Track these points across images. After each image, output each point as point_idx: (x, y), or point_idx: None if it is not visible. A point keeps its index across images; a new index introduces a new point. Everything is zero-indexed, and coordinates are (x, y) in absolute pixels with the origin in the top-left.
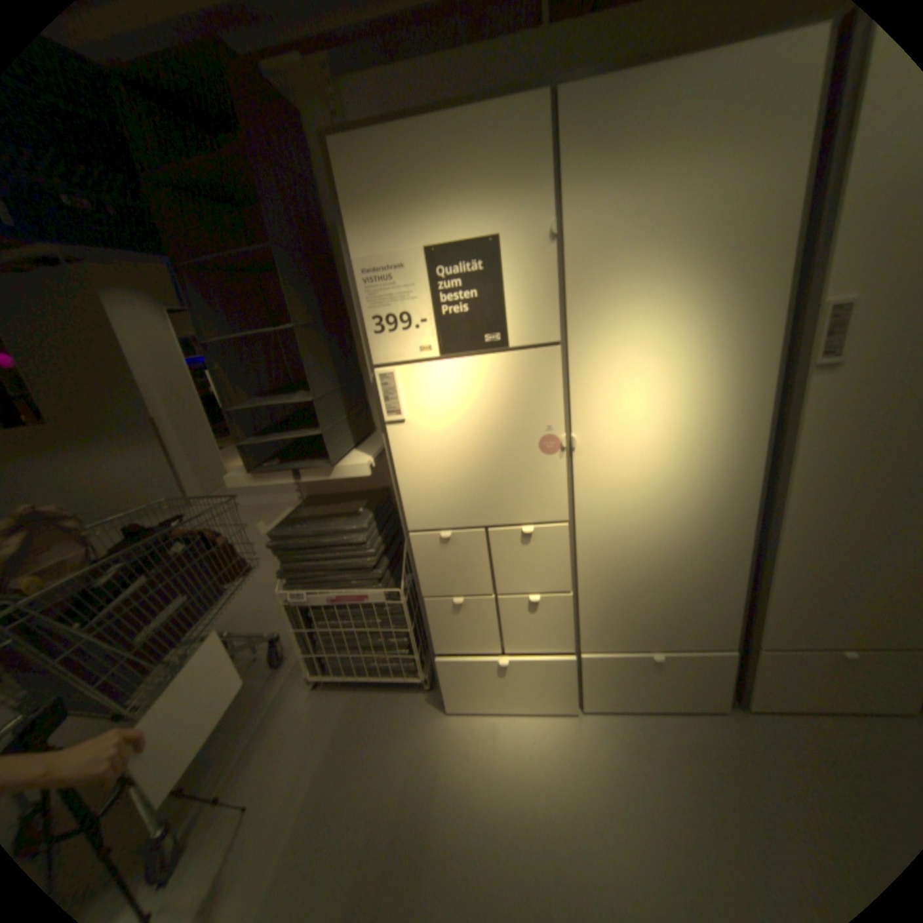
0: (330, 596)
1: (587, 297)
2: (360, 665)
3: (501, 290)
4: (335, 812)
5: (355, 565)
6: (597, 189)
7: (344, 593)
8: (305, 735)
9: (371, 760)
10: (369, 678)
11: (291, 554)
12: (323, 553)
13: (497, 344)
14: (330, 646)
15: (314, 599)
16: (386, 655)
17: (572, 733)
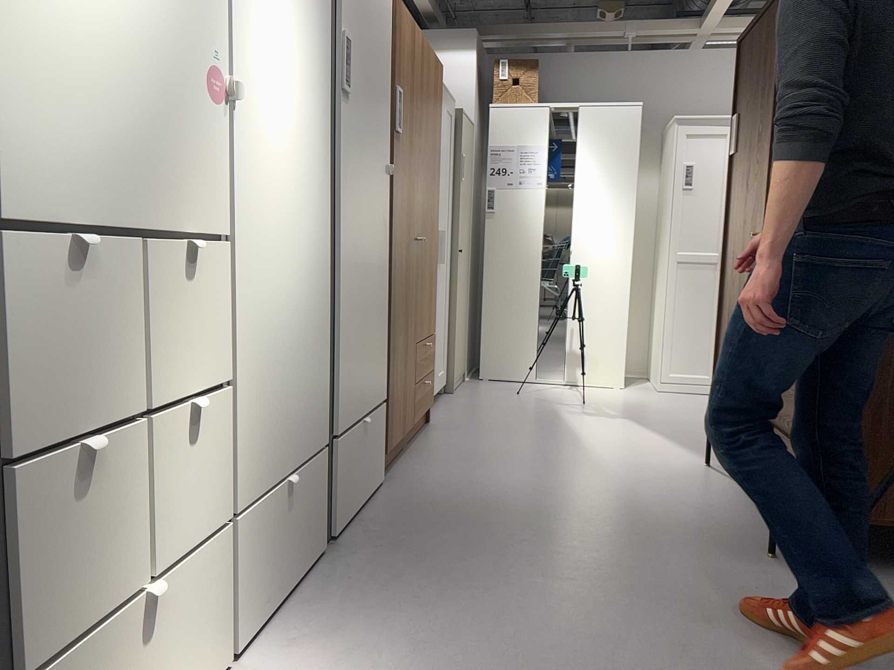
0: None
1: None
2: None
3: None
4: None
5: None
6: None
7: None
8: None
9: None
10: None
11: None
12: None
13: None
14: None
15: None
16: None
17: None
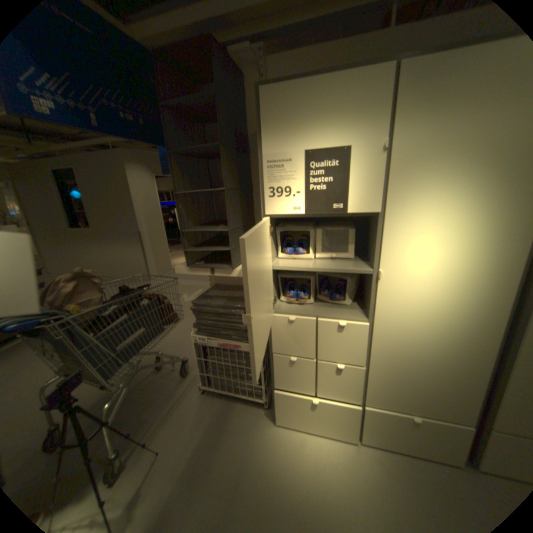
0: (219, 342)
1: (402, 187)
2: (230, 386)
3: (347, 178)
4: (205, 469)
5: (236, 328)
6: (418, 122)
7: (227, 342)
8: (194, 420)
9: (229, 443)
10: (234, 394)
11: (202, 315)
12: (219, 318)
13: (340, 210)
14: (215, 371)
15: (210, 343)
16: (246, 383)
17: (353, 456)
